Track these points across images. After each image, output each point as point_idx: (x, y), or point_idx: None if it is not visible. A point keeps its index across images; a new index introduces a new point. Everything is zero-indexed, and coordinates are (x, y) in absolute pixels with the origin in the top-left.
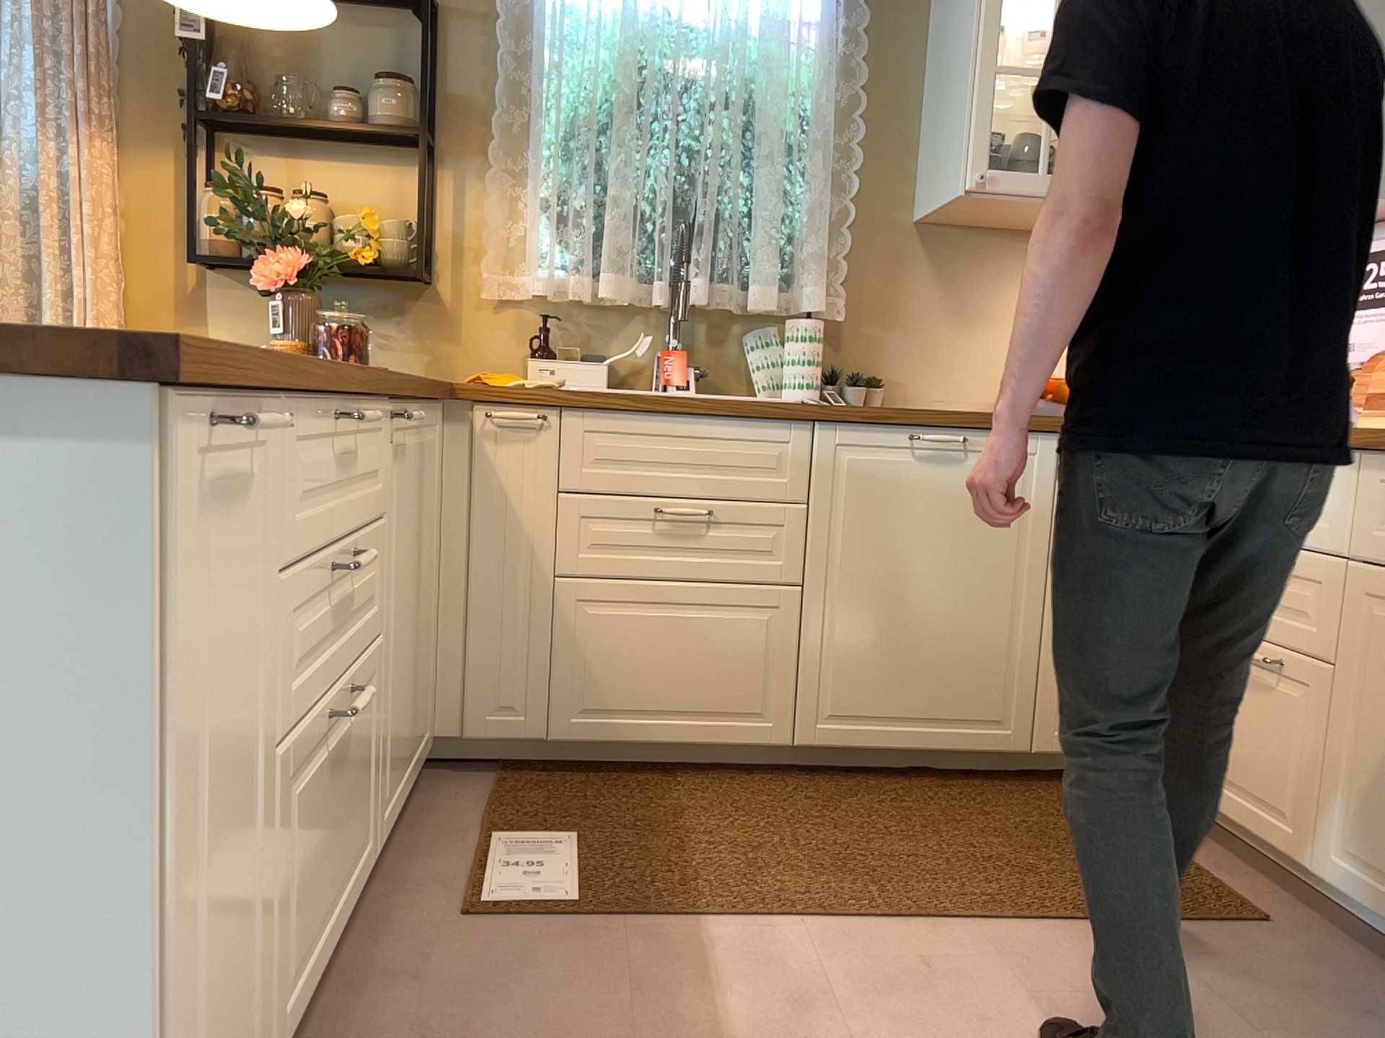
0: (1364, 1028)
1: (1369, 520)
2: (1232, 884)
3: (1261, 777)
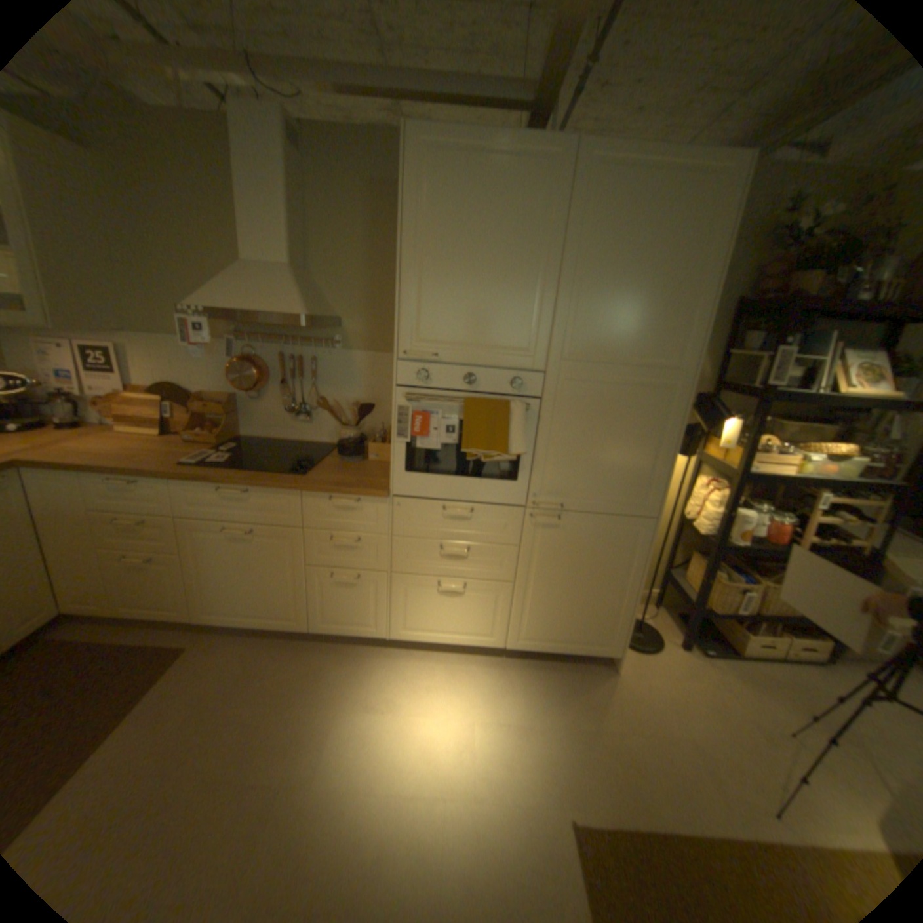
0: (241, 665)
1: (179, 504)
2: (156, 644)
3: (153, 601)
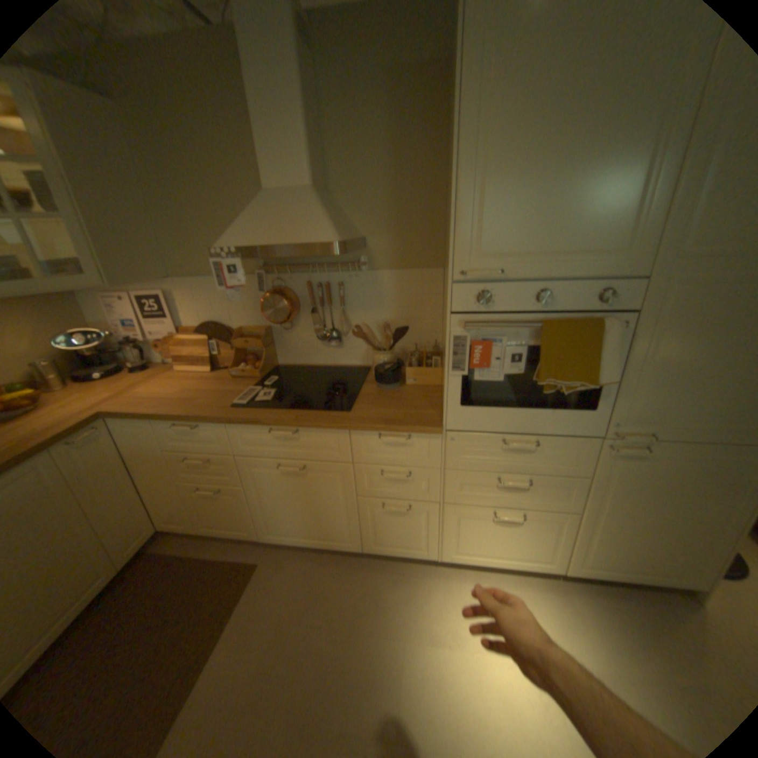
0: (307, 584)
1: (237, 444)
2: (232, 558)
3: (225, 523)
